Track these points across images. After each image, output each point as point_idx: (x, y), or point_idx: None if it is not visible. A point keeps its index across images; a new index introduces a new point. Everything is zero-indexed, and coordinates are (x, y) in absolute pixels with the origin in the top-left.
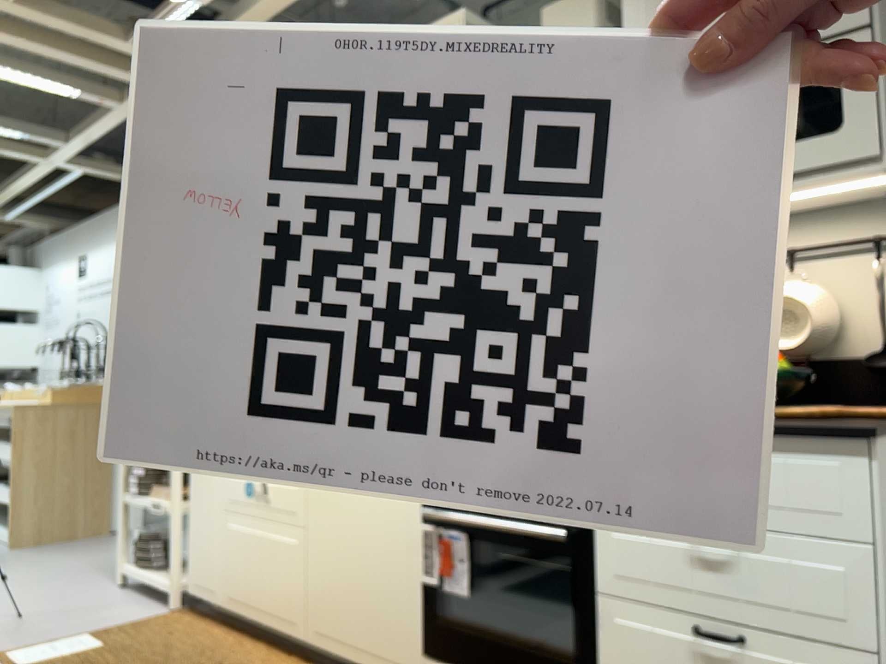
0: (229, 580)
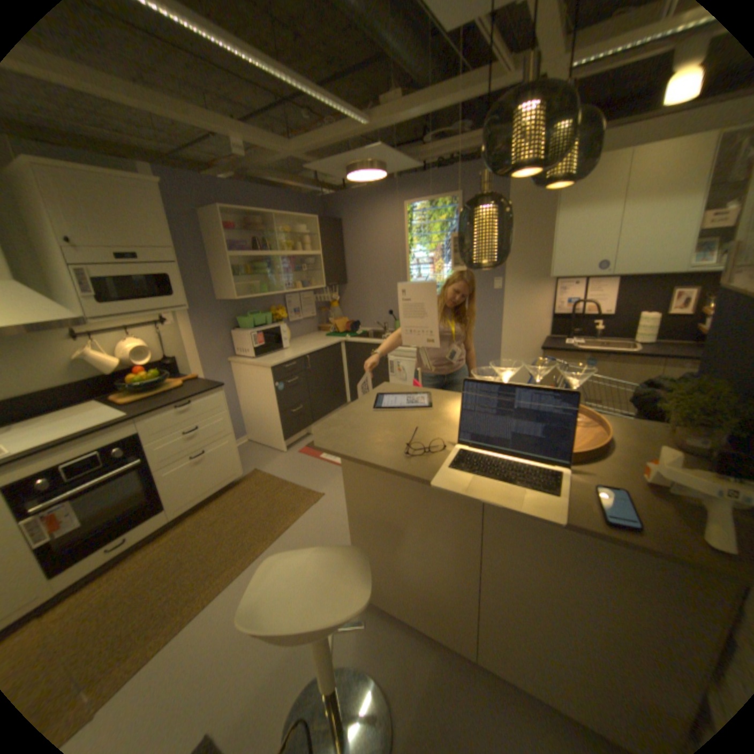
0: None
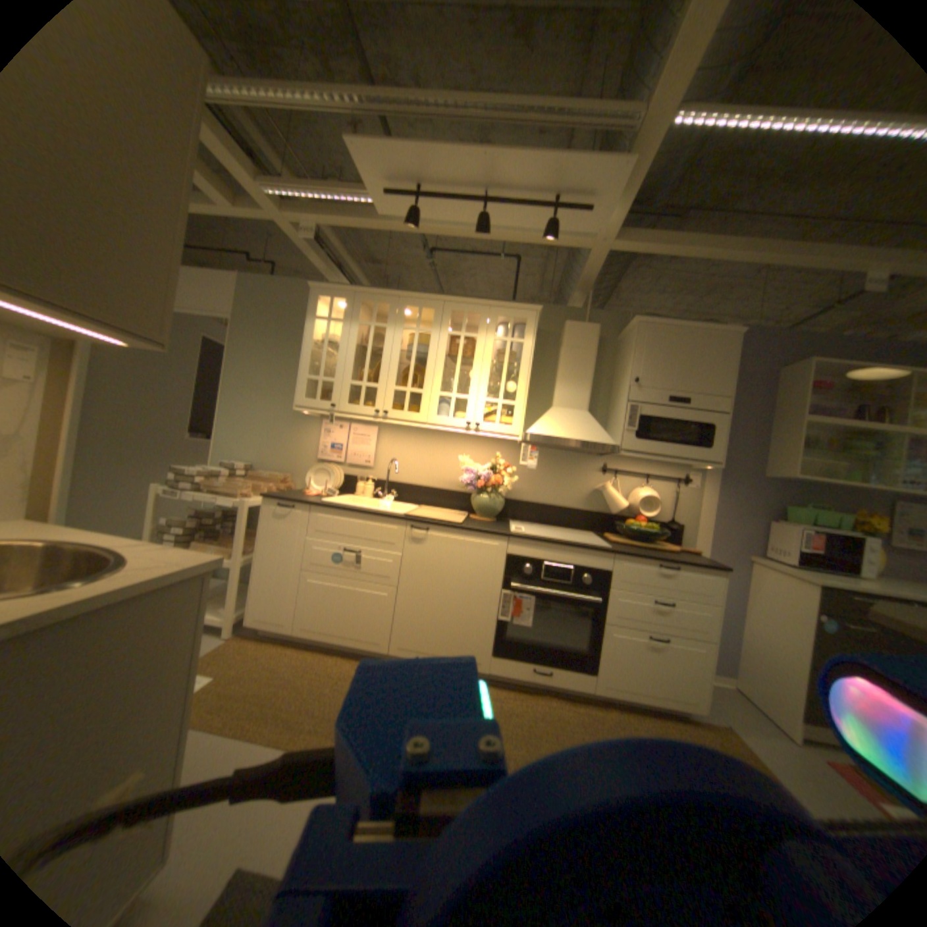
0: (303, 618)
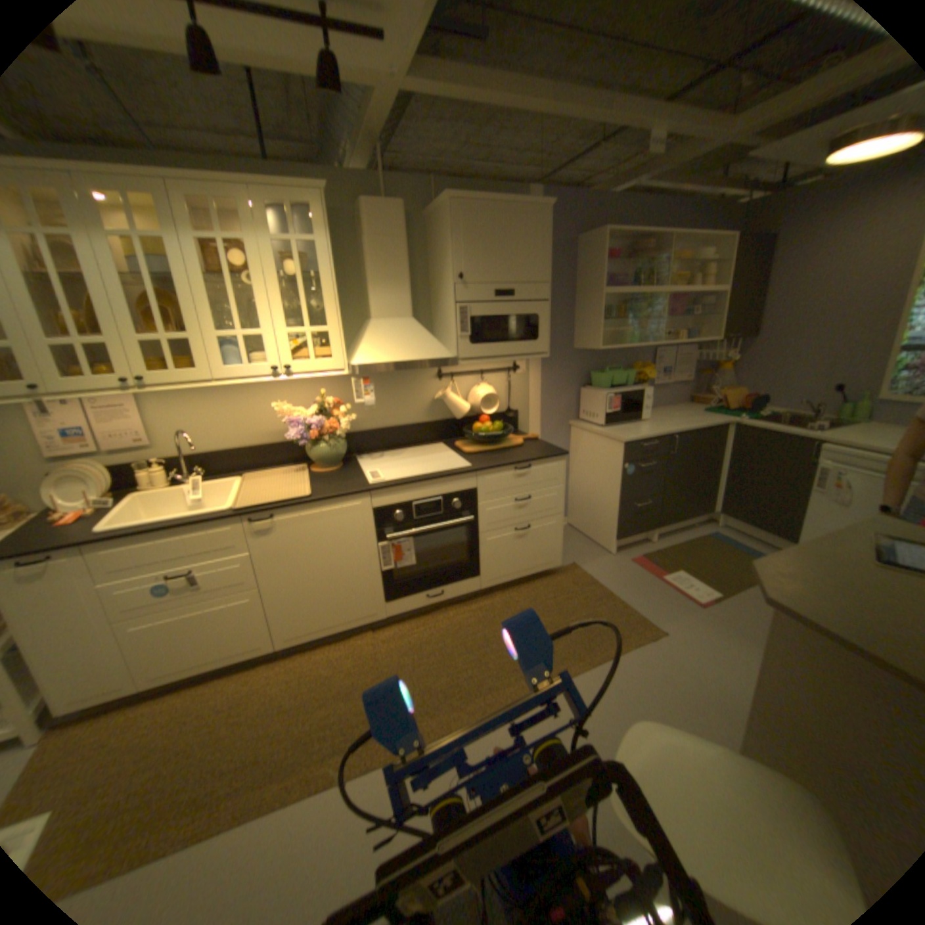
0: (148, 668)
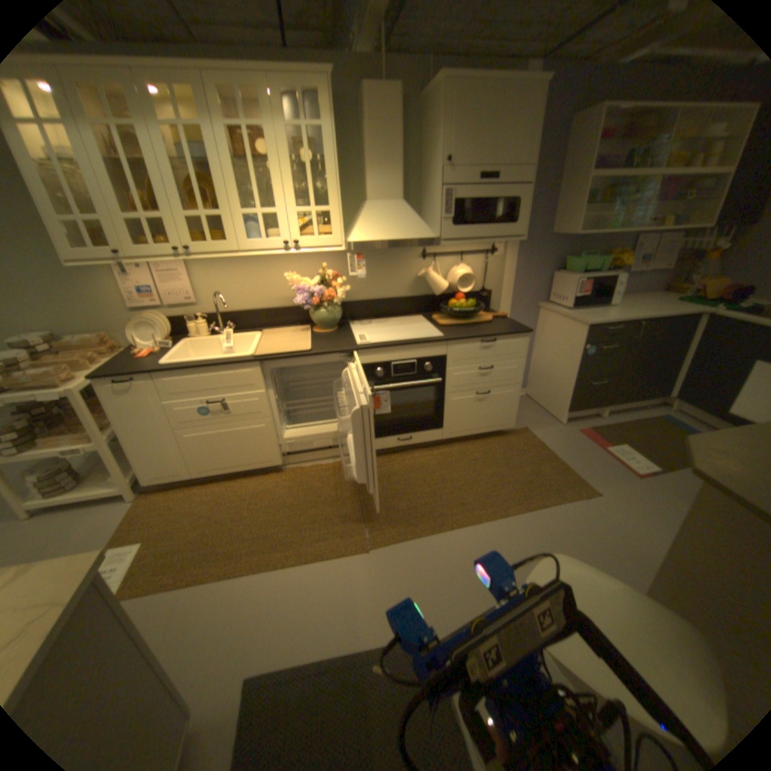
0: (197, 465)
